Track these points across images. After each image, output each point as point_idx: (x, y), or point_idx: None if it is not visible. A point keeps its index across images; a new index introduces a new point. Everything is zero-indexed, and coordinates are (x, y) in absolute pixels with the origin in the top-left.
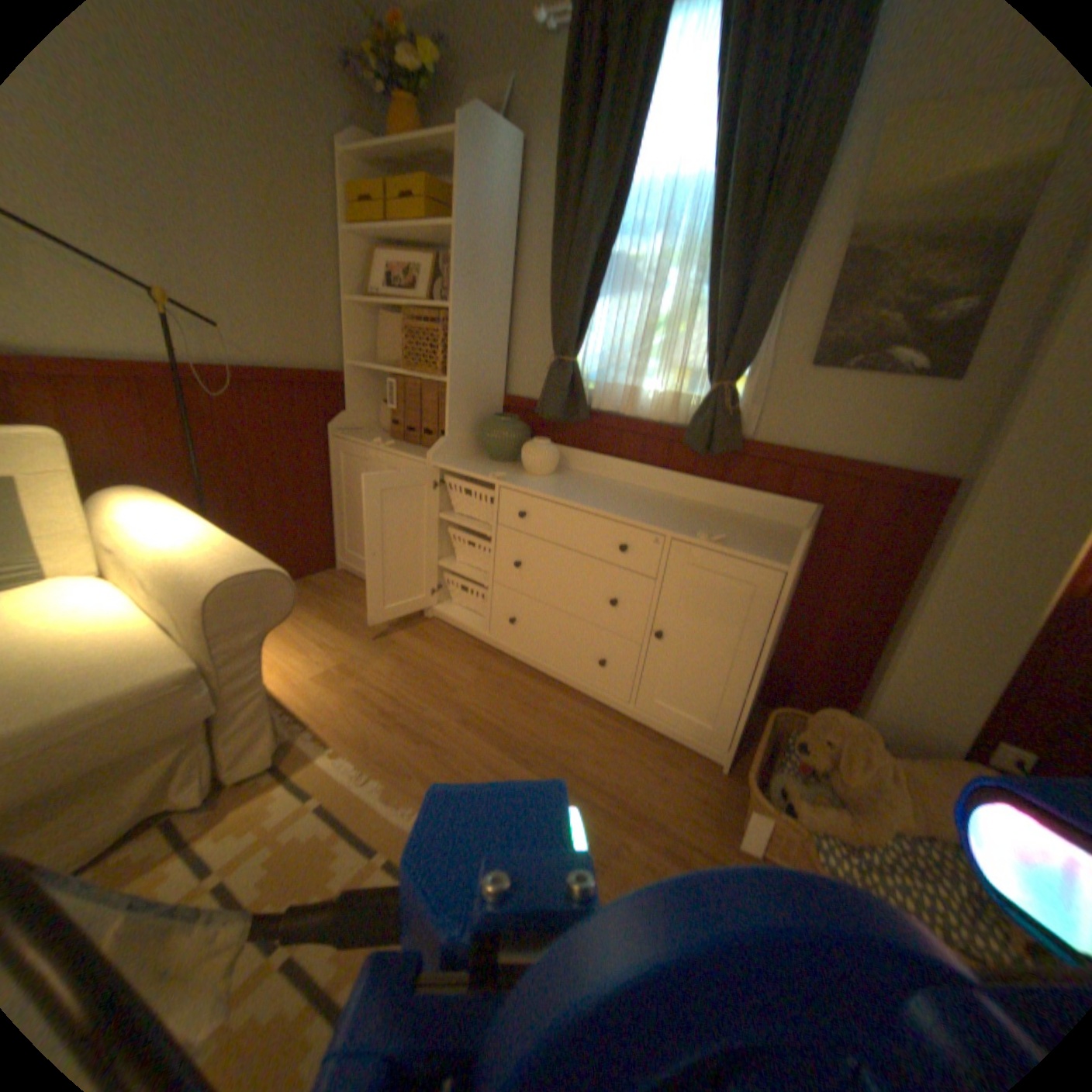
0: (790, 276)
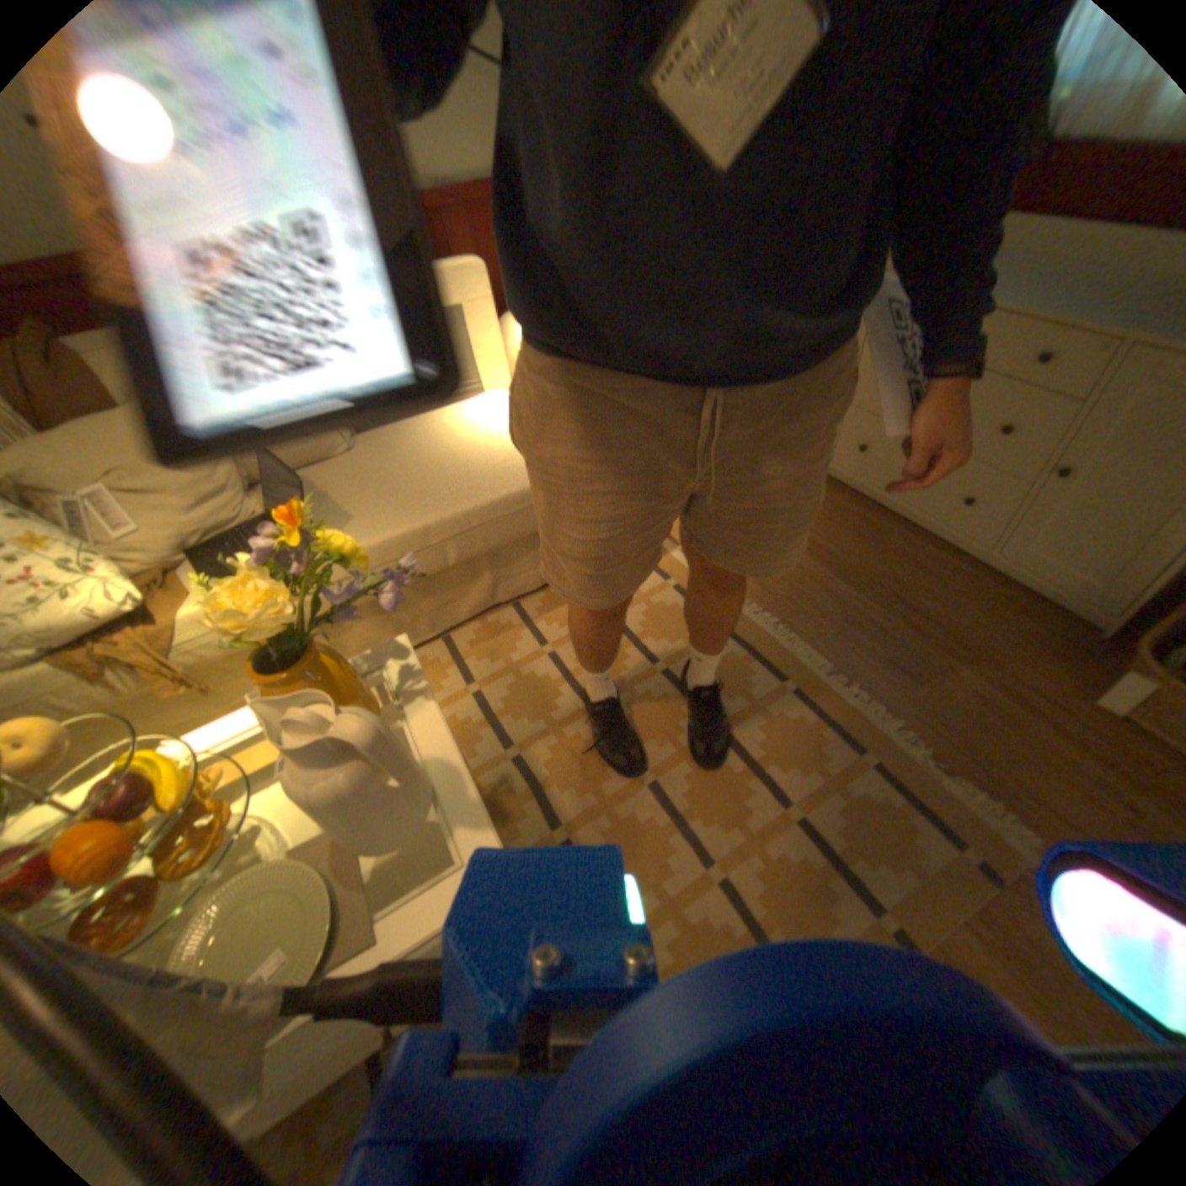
0: None
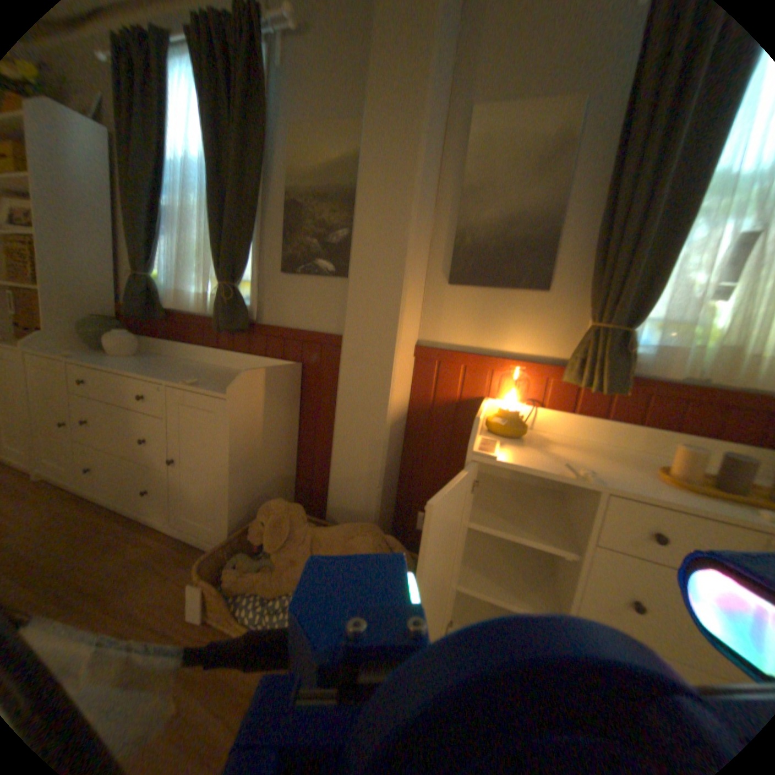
0: (258, 219)
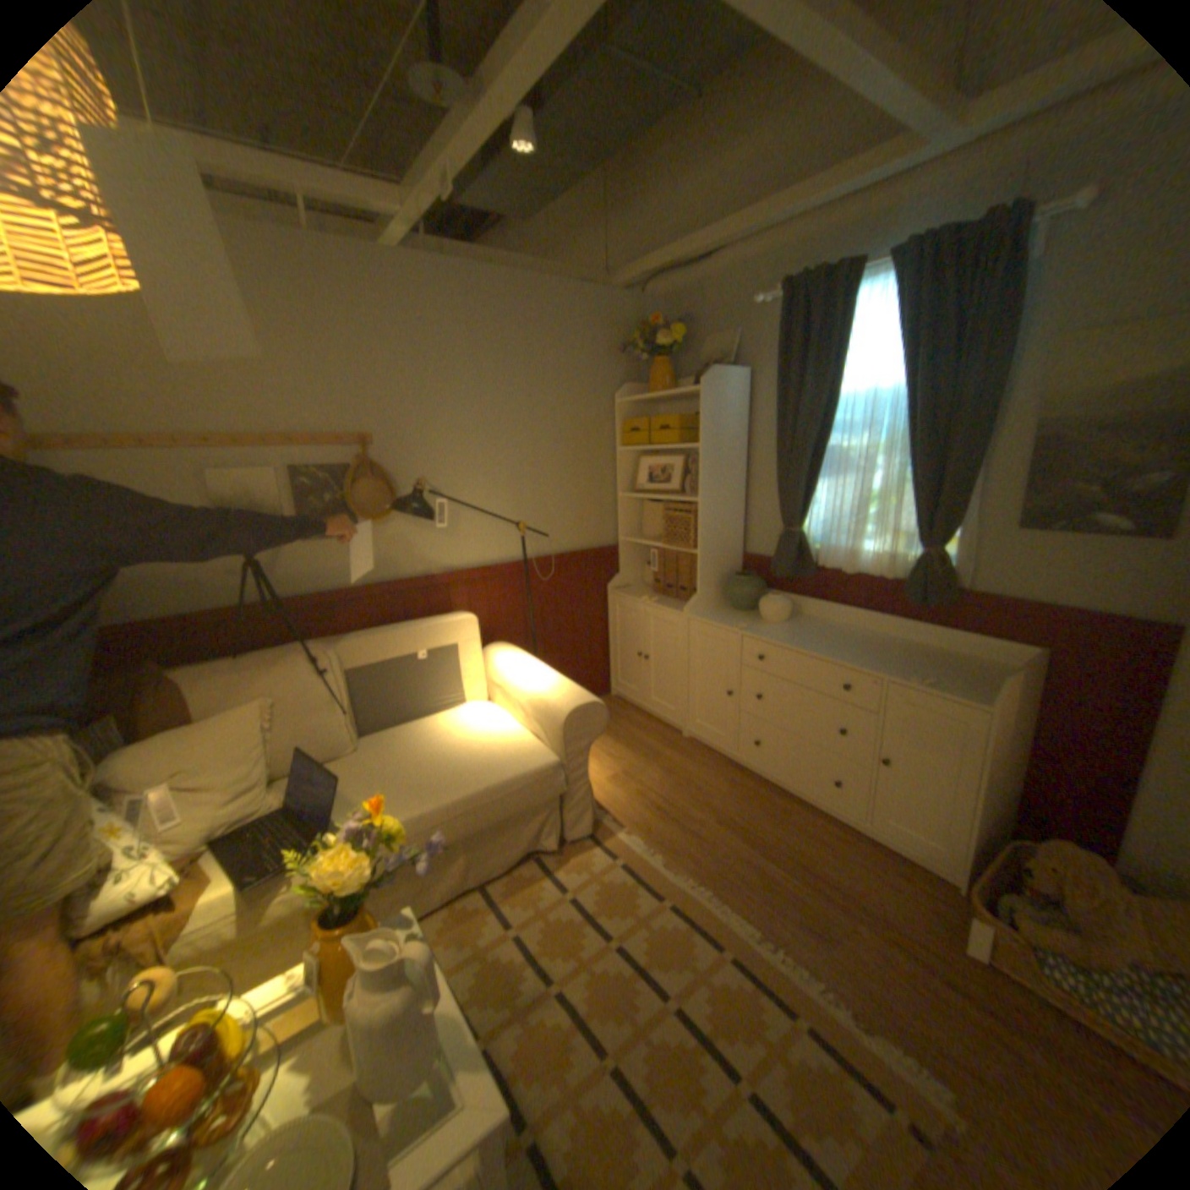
0: (984, 462)
